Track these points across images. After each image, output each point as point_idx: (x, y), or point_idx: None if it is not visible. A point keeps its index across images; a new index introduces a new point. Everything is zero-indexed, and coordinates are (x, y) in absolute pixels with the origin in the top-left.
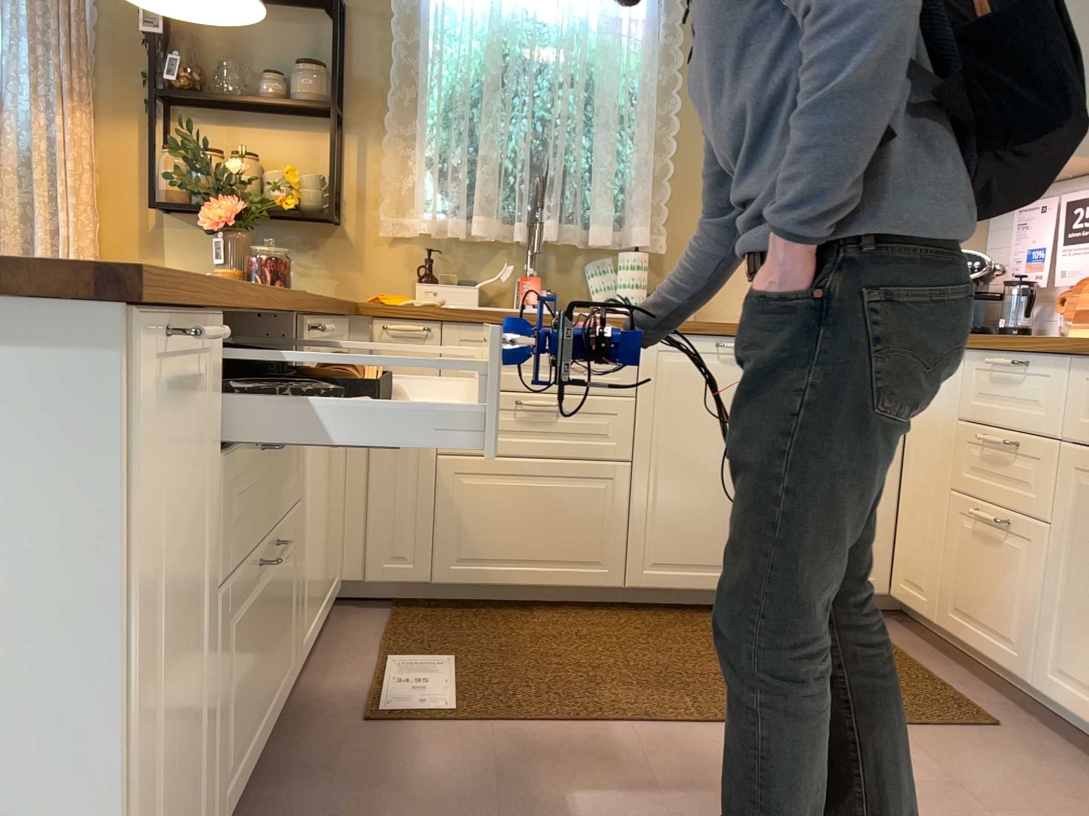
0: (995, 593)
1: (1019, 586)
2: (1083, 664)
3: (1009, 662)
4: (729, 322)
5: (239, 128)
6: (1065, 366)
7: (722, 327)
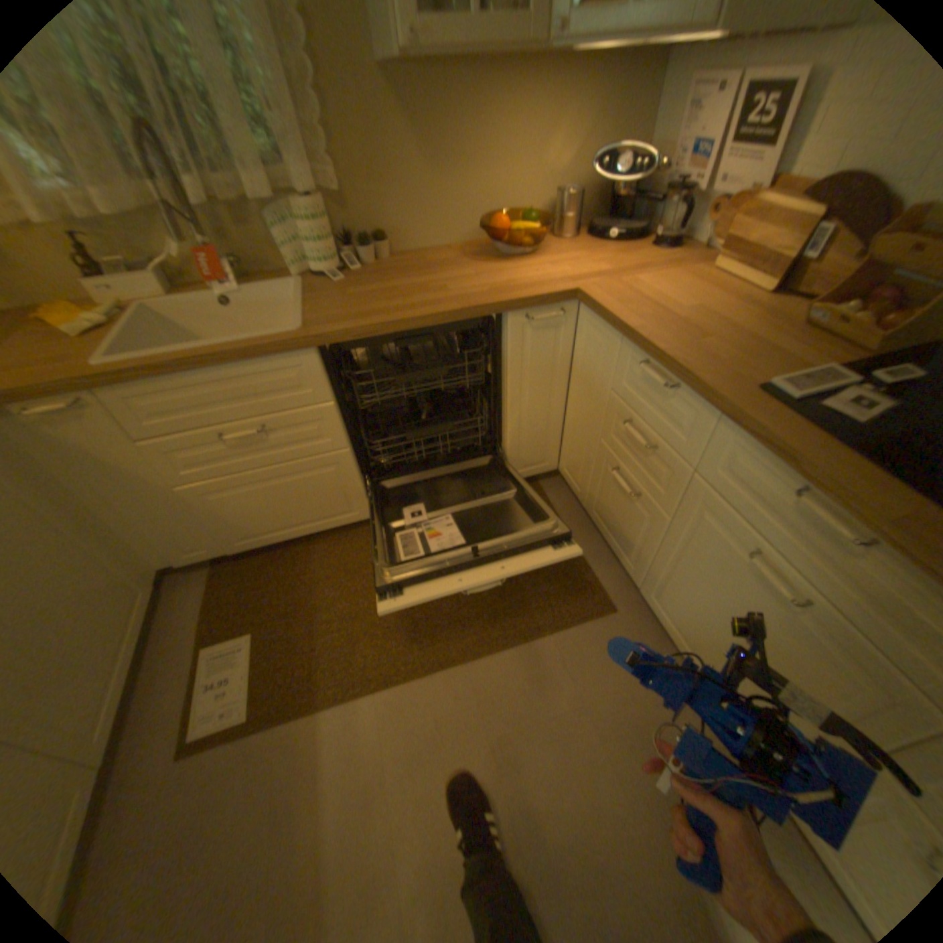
0: (622, 525)
1: (640, 535)
2: (674, 612)
3: (626, 567)
4: (404, 312)
5: None
6: (714, 413)
7: (395, 327)
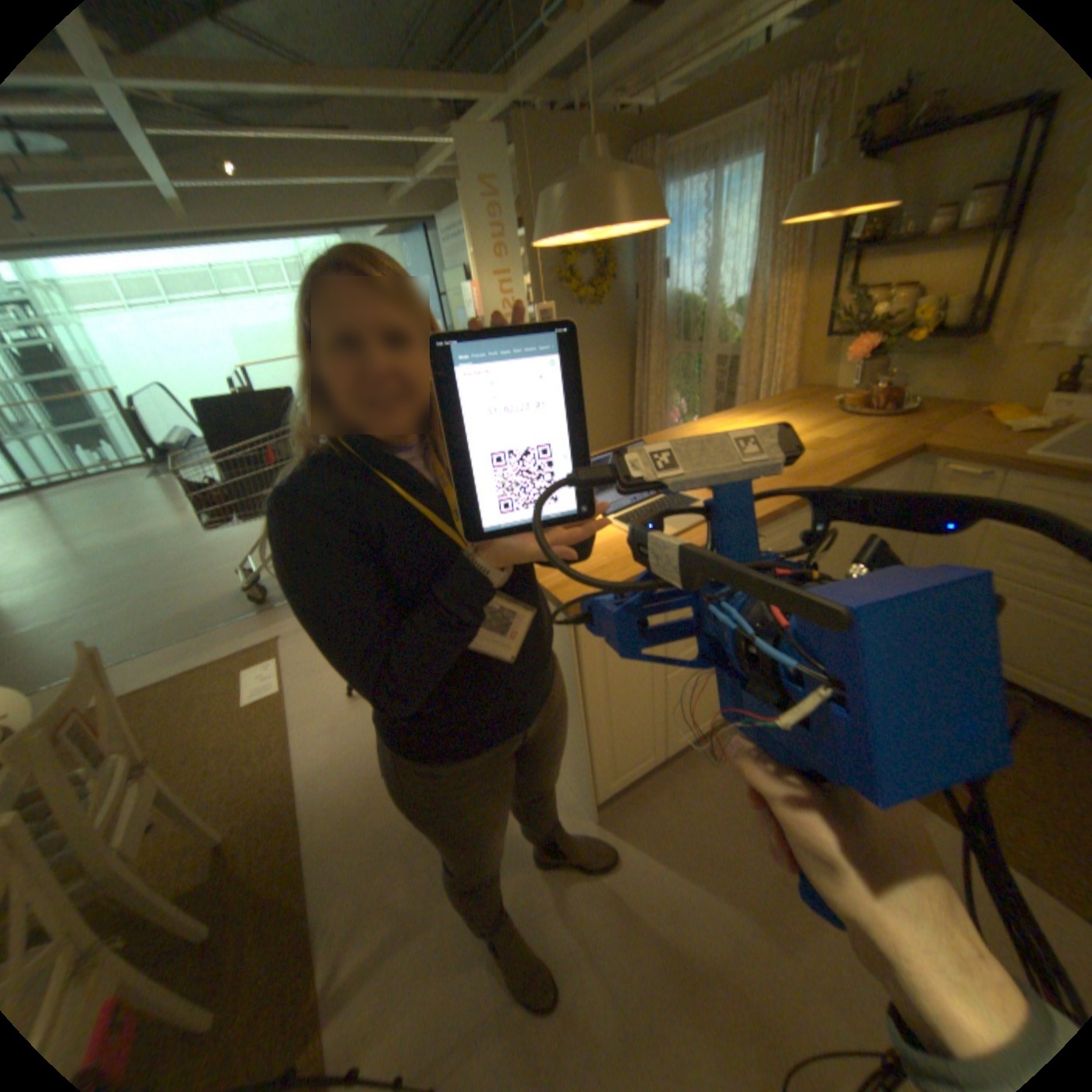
0: None
1: None
2: None
3: None
4: None
5: (910, 255)
6: None
7: None
